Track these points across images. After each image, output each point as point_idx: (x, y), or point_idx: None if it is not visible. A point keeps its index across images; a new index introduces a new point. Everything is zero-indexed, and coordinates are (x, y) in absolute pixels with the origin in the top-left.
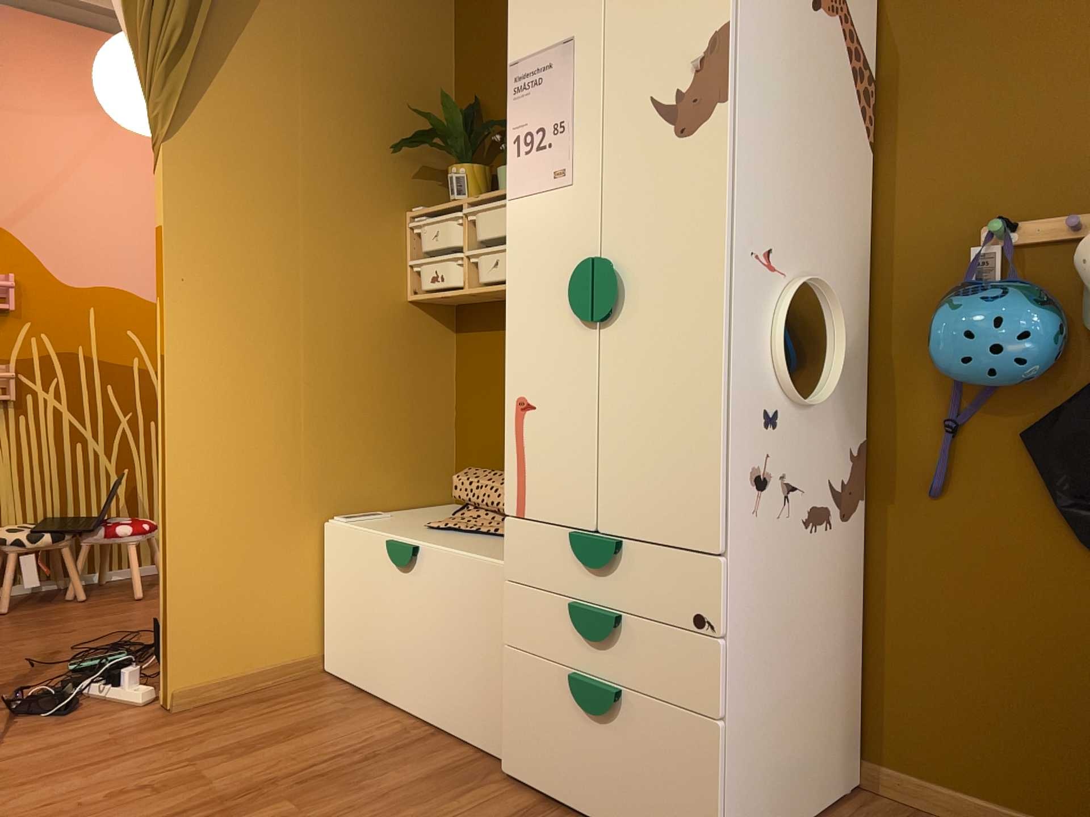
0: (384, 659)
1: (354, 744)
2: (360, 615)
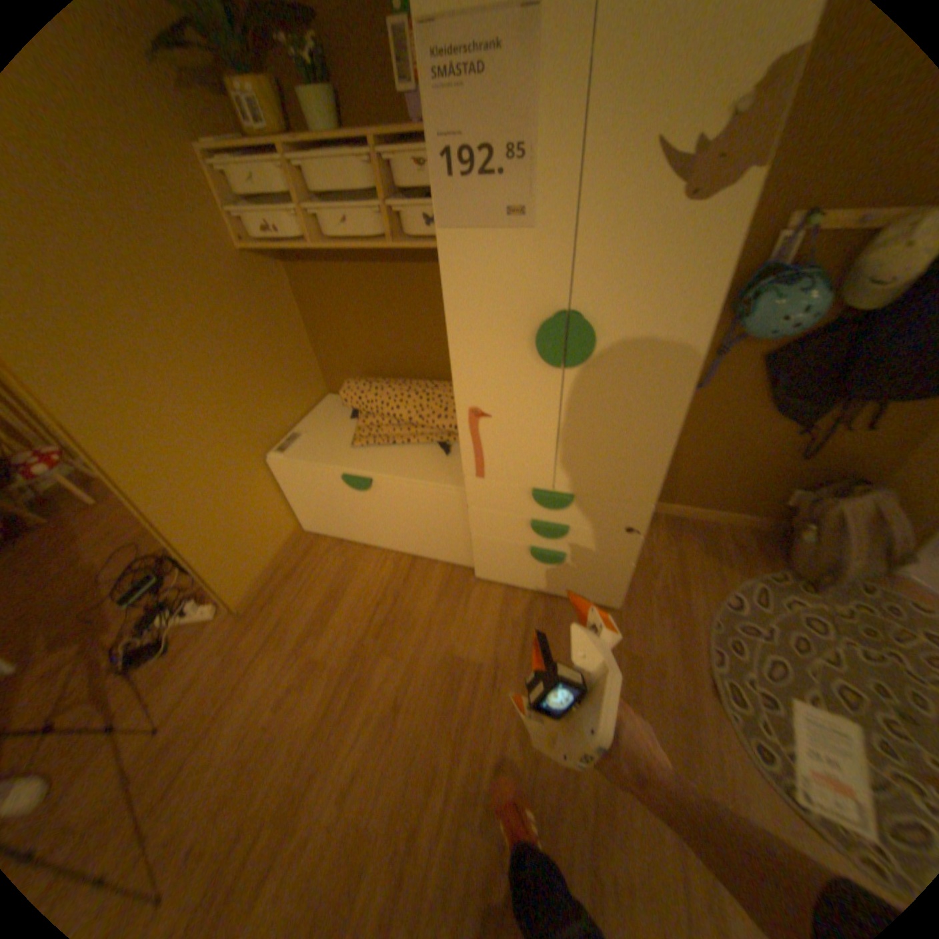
0: (359, 529)
1: (378, 589)
2: (326, 509)
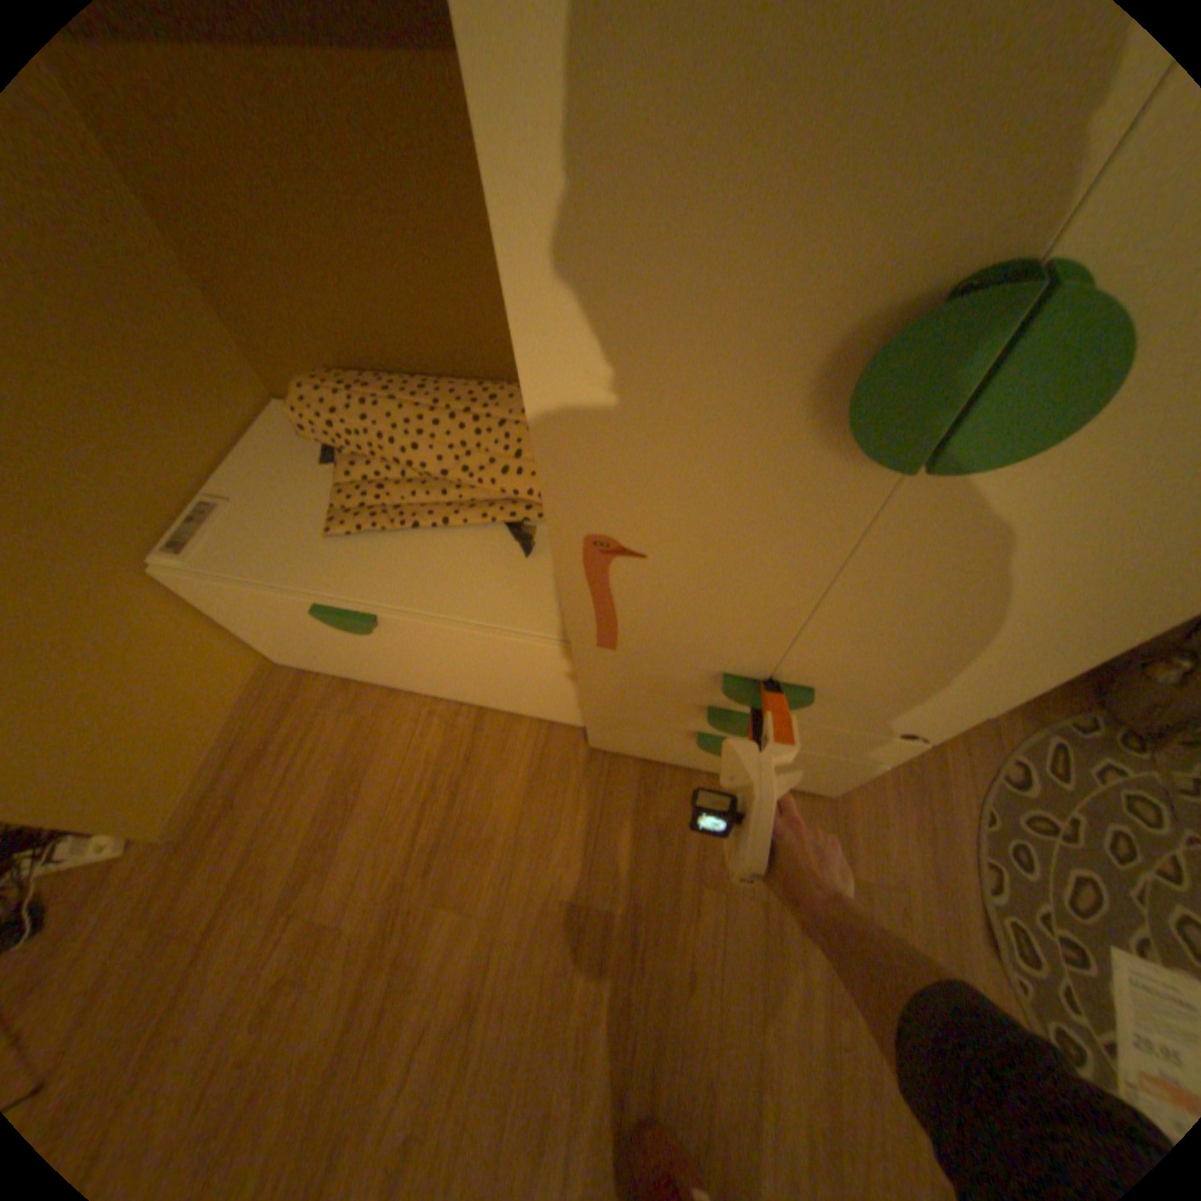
0: (373, 670)
1: (420, 774)
2: (302, 643)
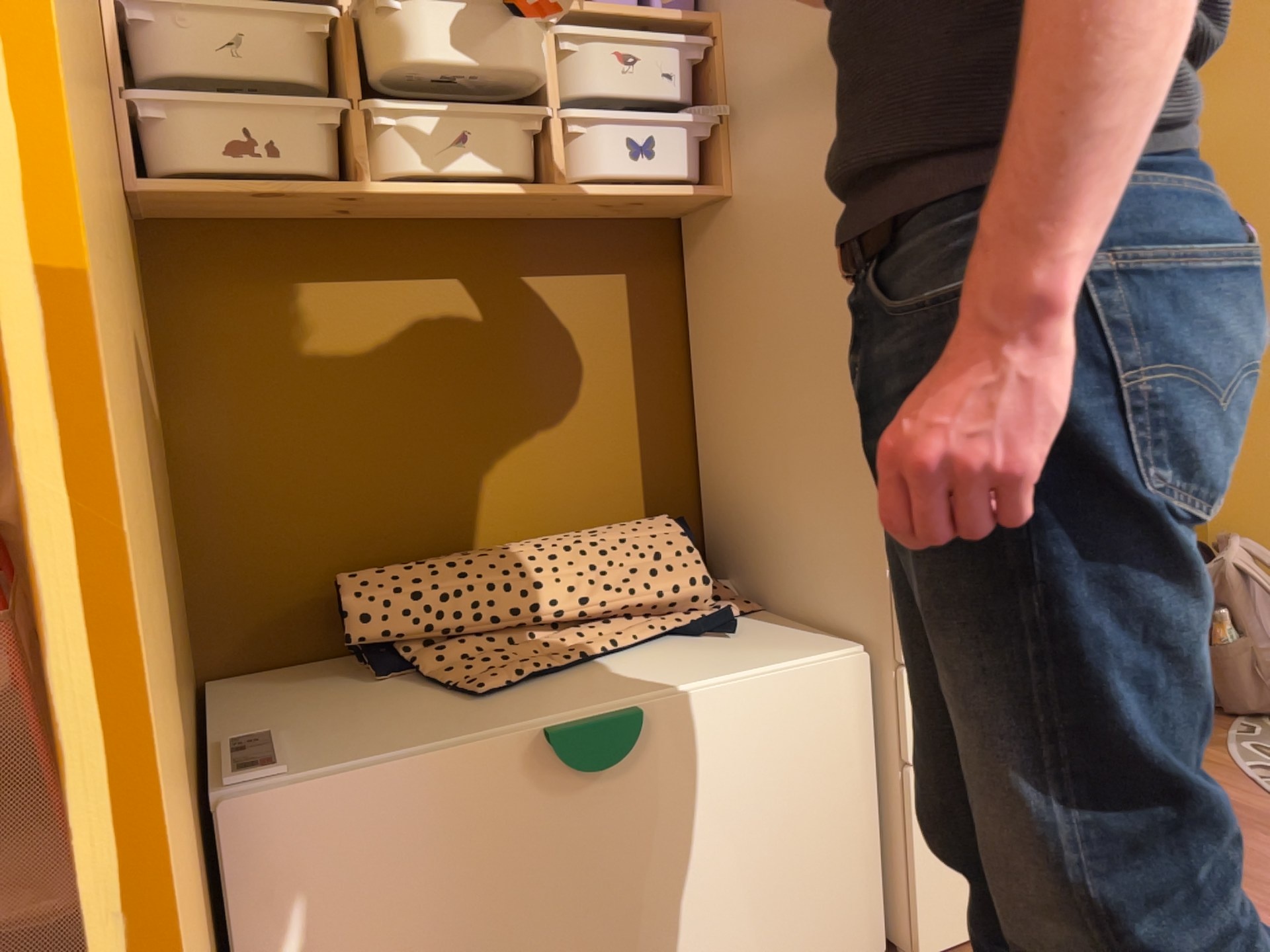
0: None
1: None
2: None
